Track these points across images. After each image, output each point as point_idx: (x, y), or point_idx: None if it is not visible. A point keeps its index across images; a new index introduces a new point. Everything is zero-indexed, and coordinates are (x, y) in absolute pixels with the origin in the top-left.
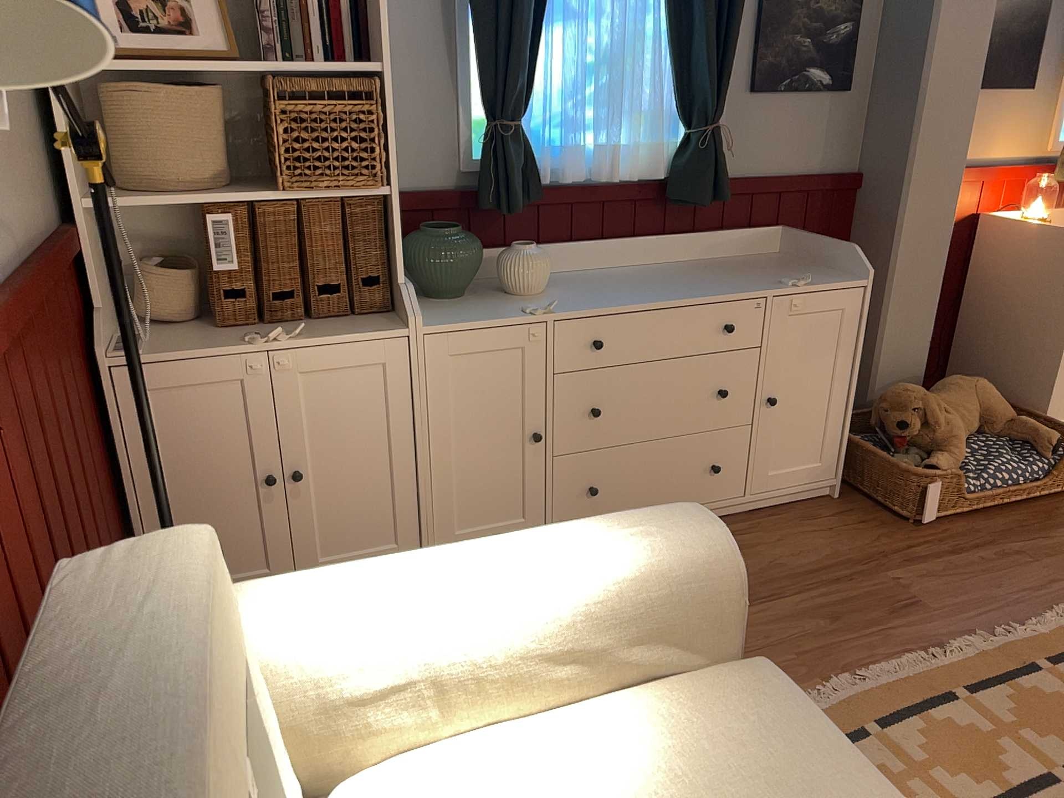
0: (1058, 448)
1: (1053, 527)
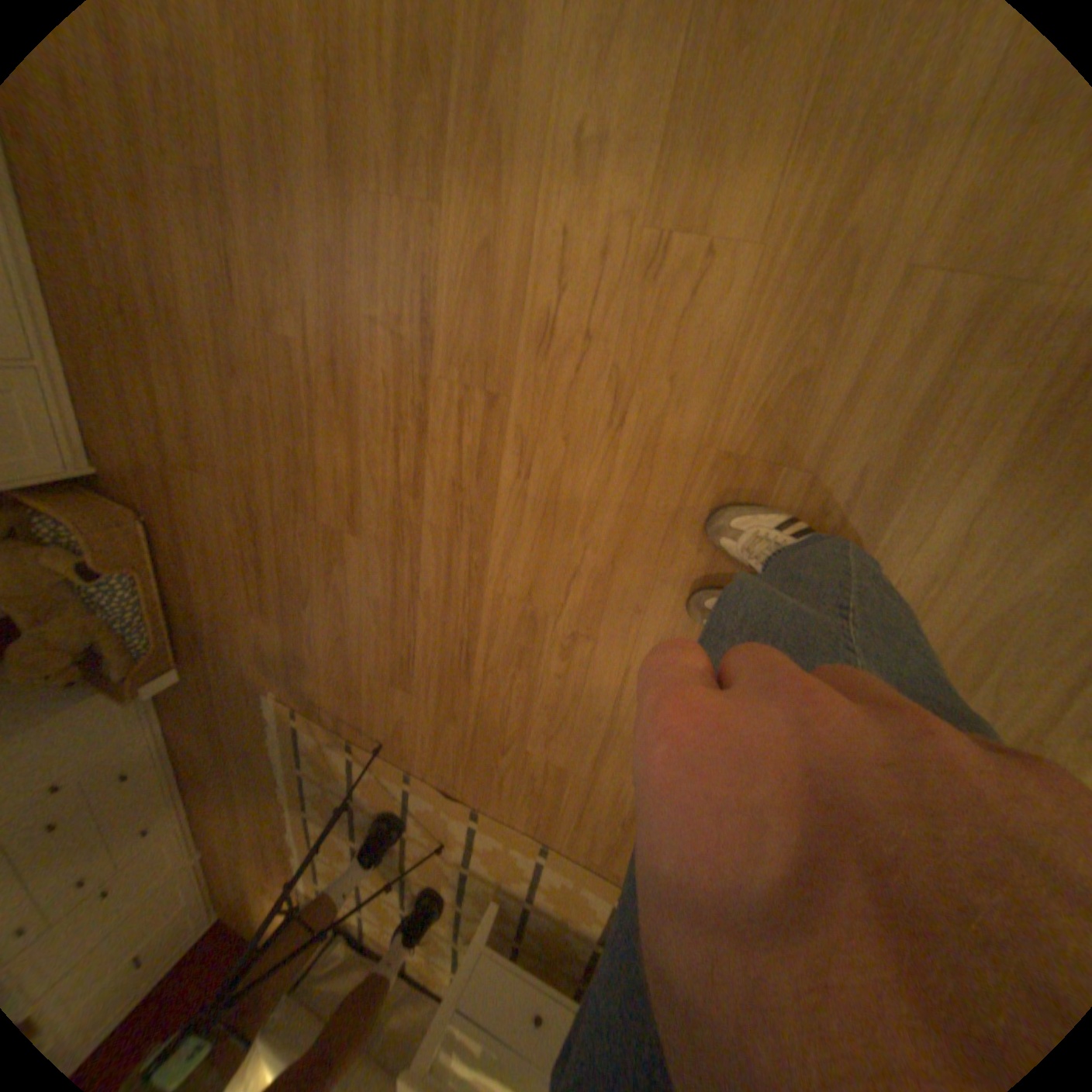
0: (79, 573)
1: (181, 599)
